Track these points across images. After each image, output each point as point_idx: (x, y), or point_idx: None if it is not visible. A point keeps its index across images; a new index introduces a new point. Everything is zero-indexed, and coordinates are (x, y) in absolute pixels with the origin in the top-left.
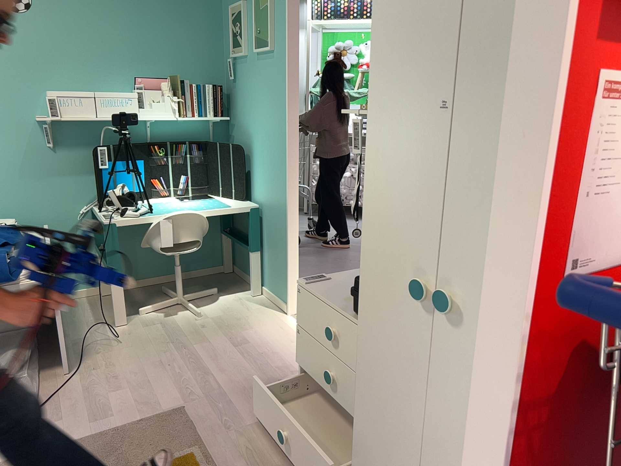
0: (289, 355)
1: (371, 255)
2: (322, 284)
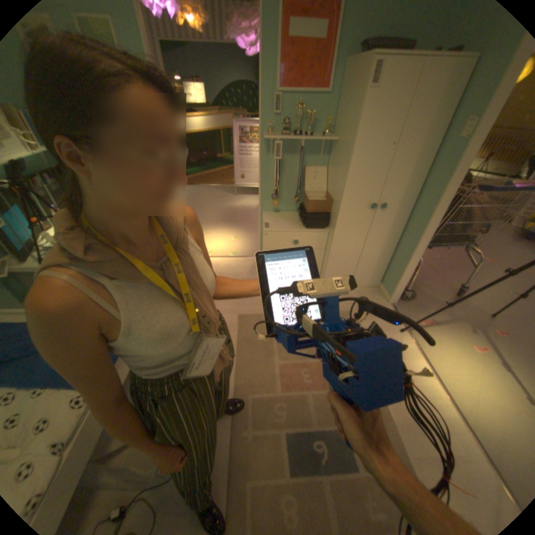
0: (226, 270)
1: (346, 202)
2: (273, 226)
